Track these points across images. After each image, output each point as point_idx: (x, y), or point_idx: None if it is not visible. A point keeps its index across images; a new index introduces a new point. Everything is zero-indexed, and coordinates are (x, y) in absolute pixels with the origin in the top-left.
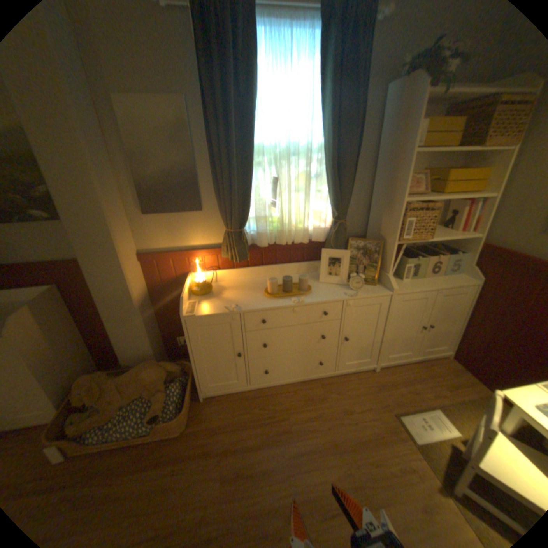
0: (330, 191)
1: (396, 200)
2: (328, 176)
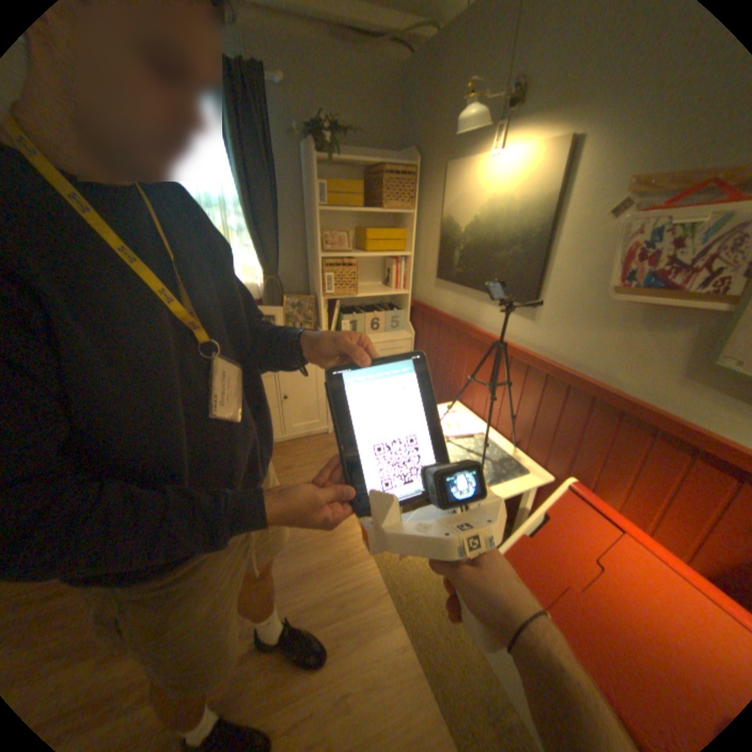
0: (253, 247)
1: (316, 257)
2: (248, 231)
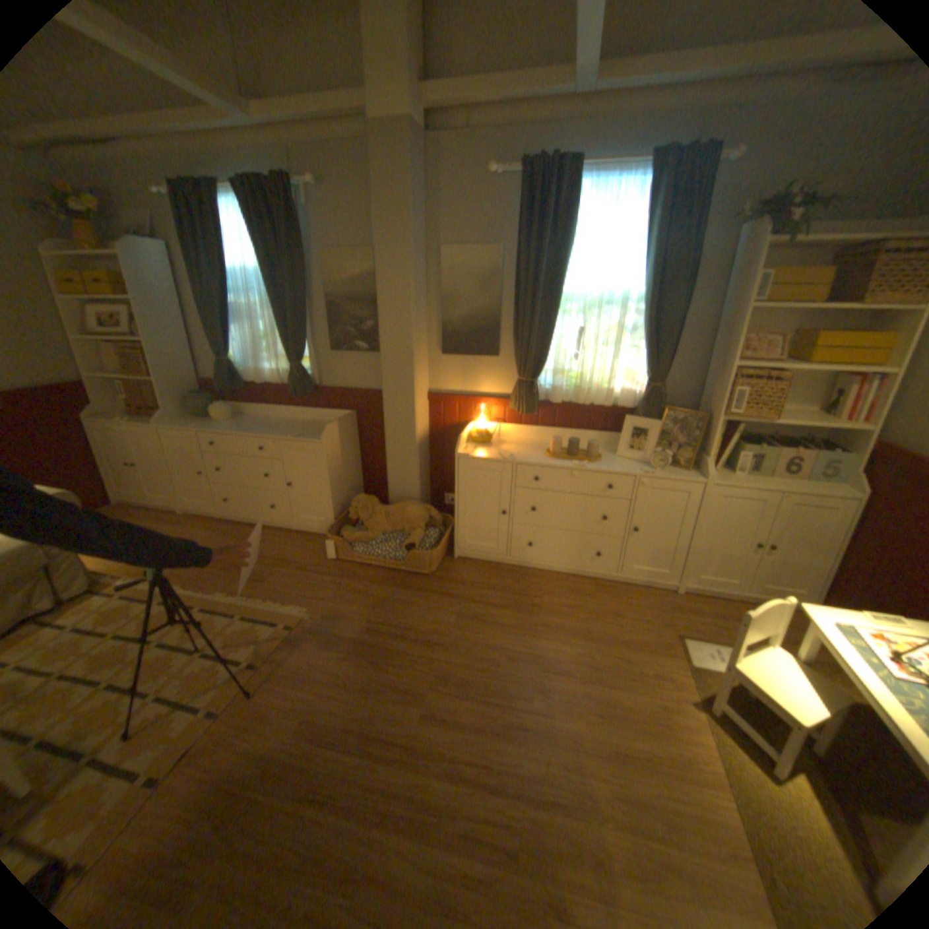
0: (645, 348)
1: (728, 364)
2: (644, 329)
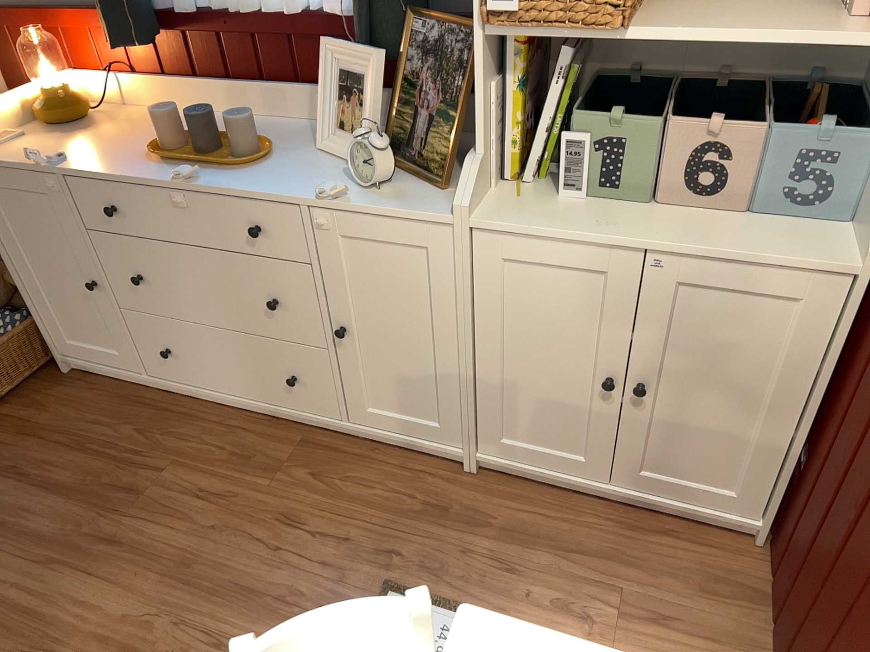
0: None
1: None
2: None
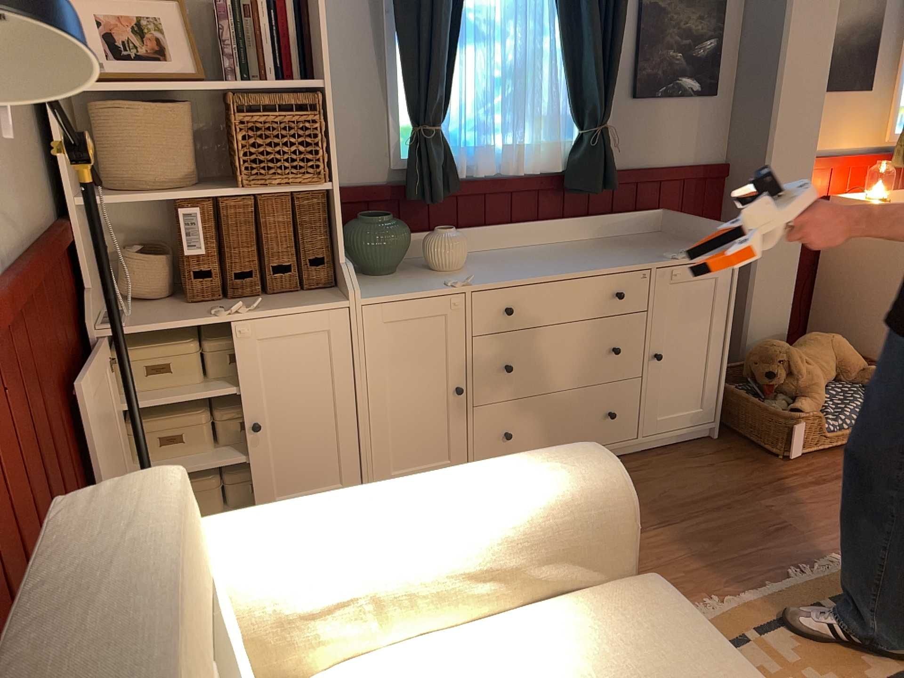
0: None
1: None
2: None
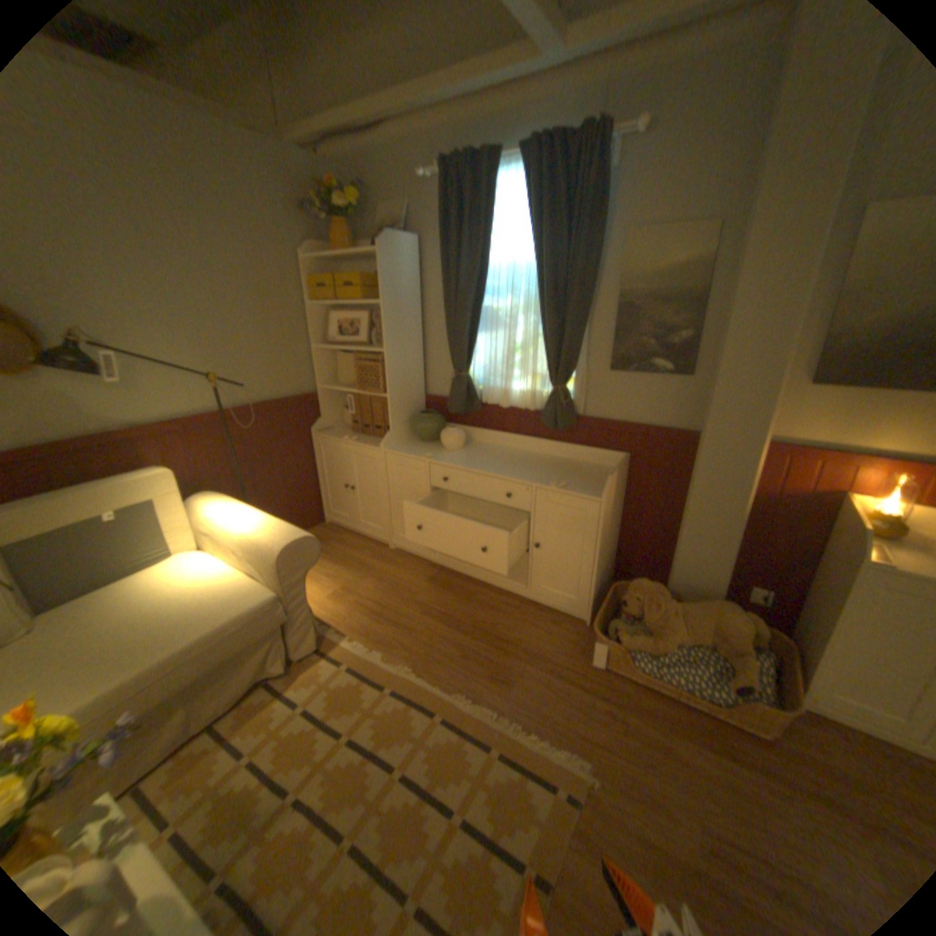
0: None
1: None
2: None
